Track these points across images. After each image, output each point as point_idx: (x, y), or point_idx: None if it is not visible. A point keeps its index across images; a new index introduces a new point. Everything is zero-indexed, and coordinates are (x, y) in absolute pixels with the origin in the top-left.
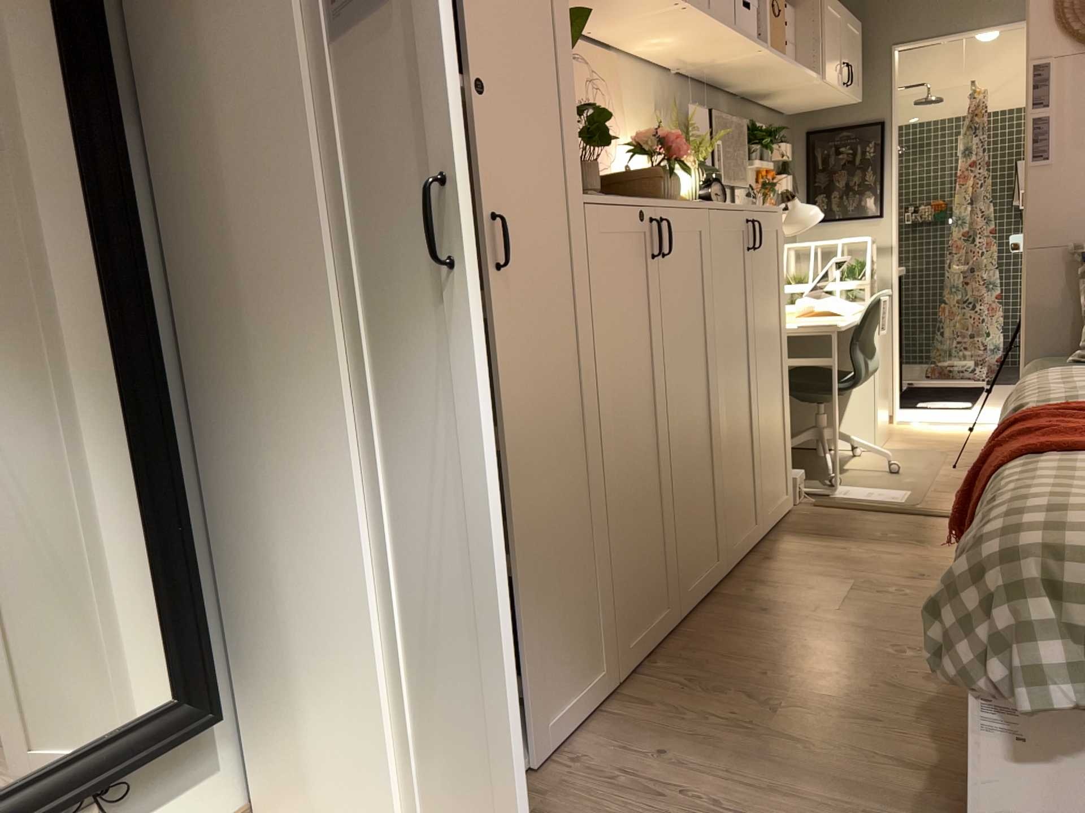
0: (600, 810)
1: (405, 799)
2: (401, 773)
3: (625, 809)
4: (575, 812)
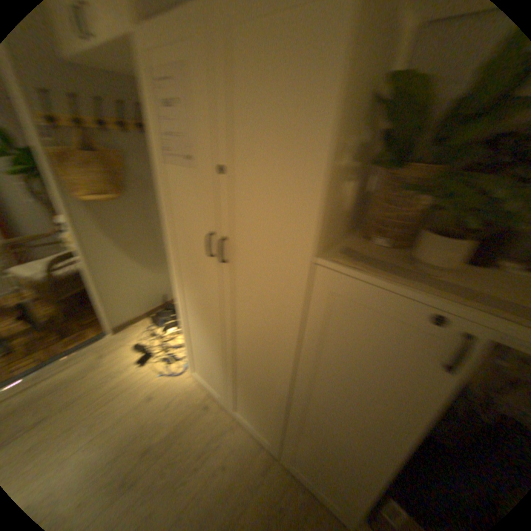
0: (203, 435)
1: (186, 358)
2: (185, 353)
3: (200, 445)
4: (205, 426)
